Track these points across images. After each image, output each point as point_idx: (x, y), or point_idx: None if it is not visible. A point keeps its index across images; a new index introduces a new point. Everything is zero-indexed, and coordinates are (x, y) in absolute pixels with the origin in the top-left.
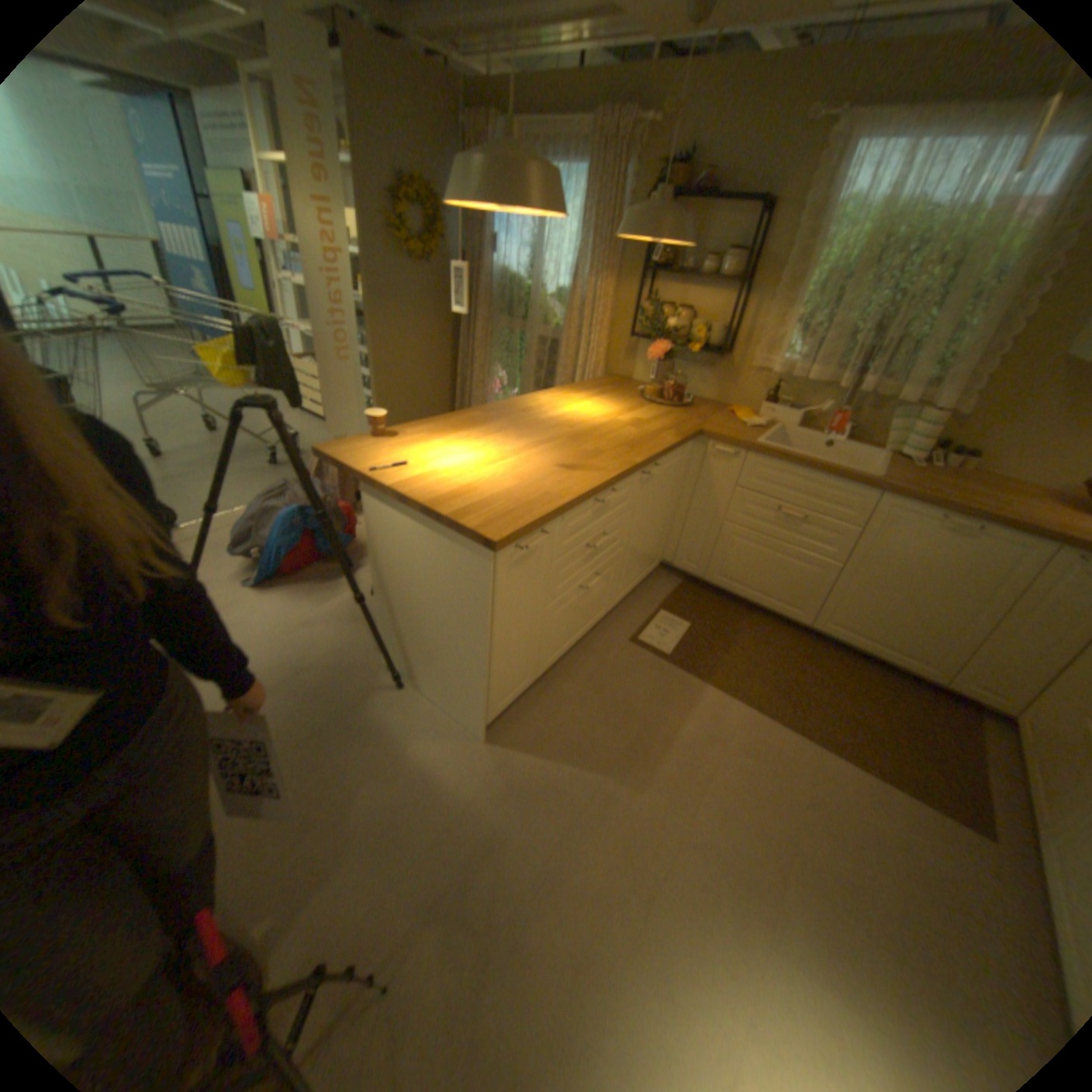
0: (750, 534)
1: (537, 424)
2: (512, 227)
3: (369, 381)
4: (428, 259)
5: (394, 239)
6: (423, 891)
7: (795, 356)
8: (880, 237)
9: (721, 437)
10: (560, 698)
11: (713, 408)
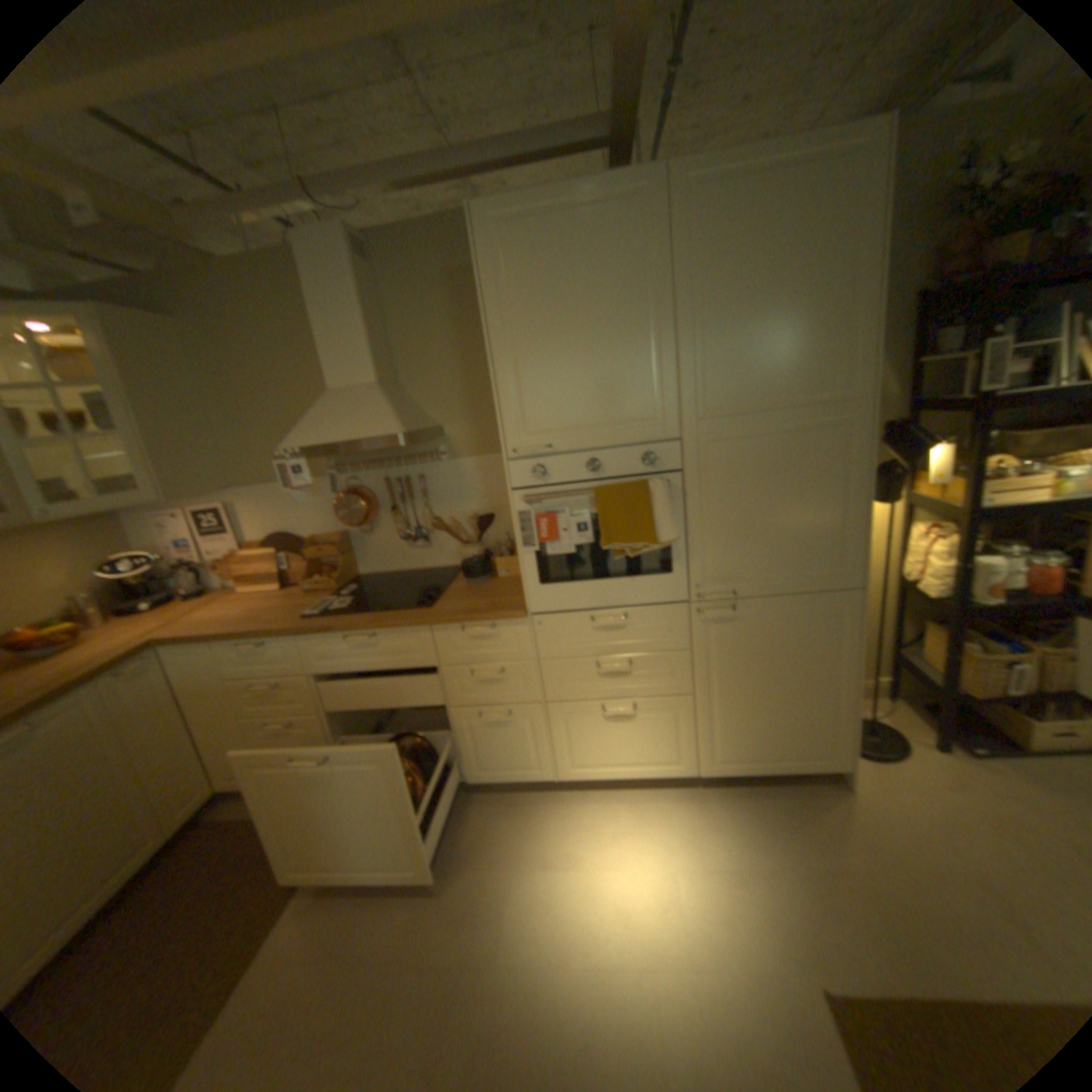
0: None
1: None
2: None
3: None
4: None
5: None
6: None
7: None
8: None
9: None
10: None
11: None
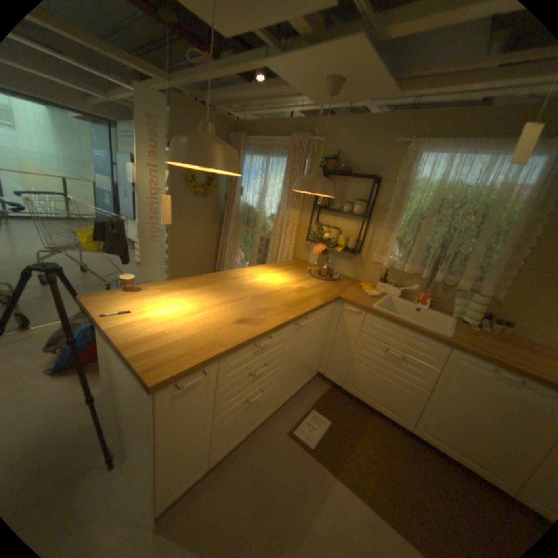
0: (371, 363)
1: (238, 287)
2: (252, 184)
3: (168, 252)
4: (207, 195)
5: (190, 185)
6: None
7: (396, 257)
8: (439, 199)
9: (351, 302)
10: (227, 486)
11: (351, 282)
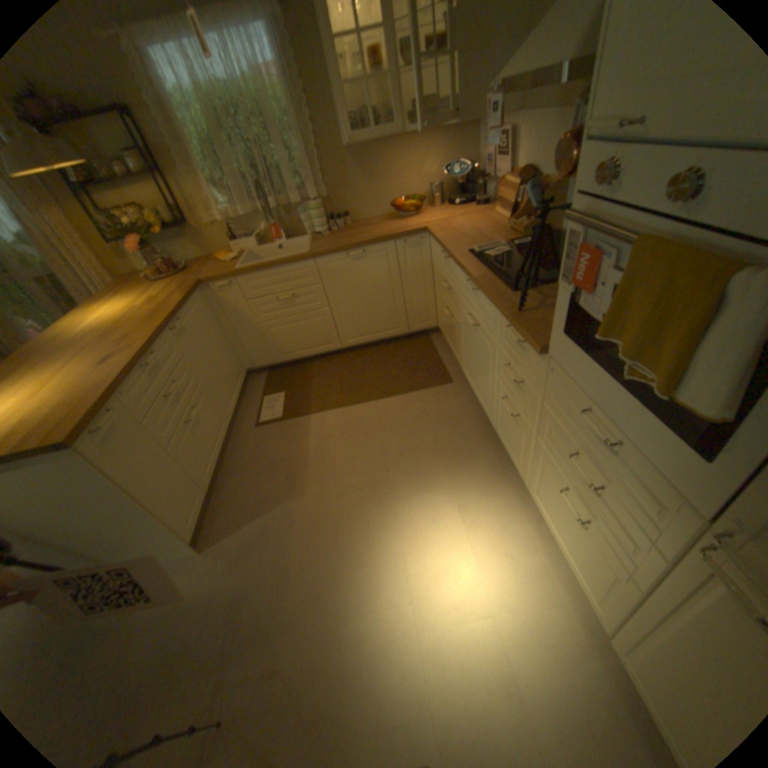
0: (276, 321)
1: (67, 343)
2: None
3: None
4: None
5: None
6: (209, 657)
7: (224, 205)
8: (209, 111)
9: (213, 277)
10: (232, 489)
11: (203, 261)
